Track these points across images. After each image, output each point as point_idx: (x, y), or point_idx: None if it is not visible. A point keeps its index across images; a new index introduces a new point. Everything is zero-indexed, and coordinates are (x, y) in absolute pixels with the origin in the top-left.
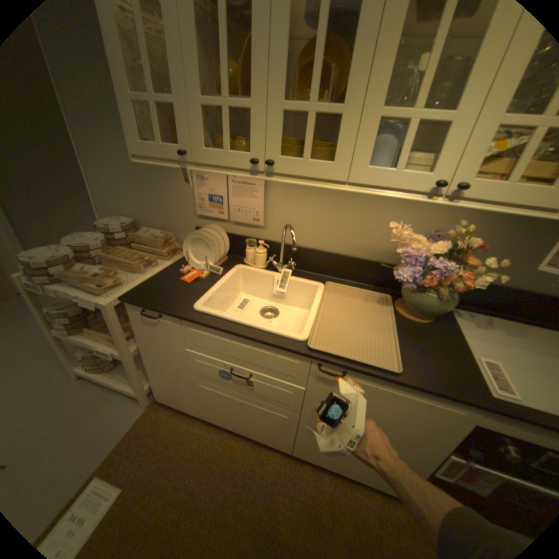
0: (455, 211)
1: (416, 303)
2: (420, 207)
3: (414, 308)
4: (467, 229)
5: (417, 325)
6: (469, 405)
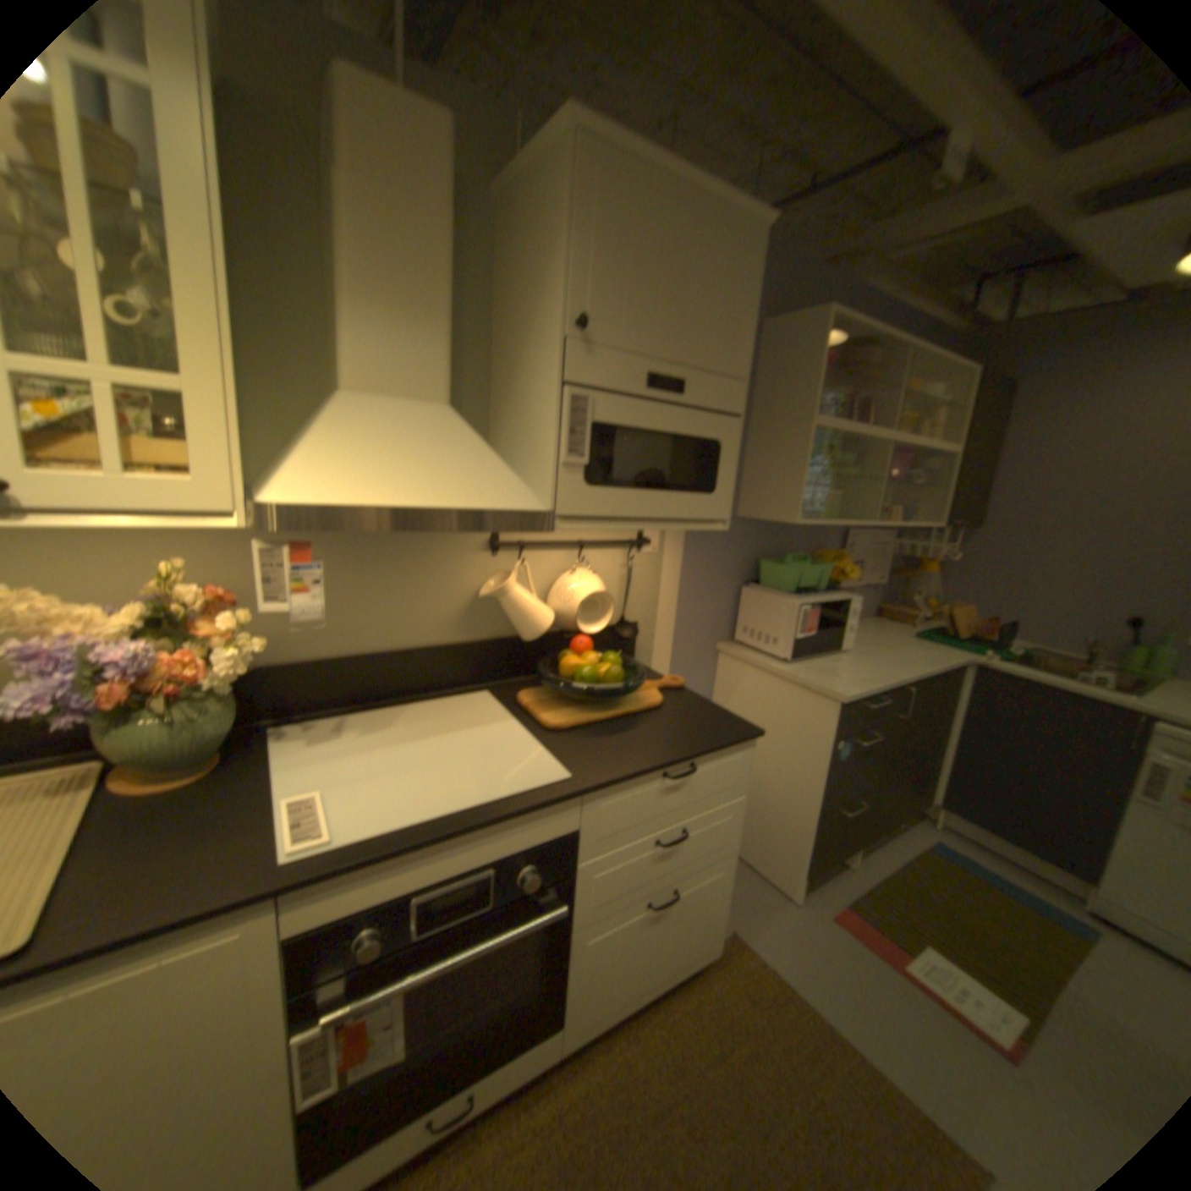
0: (176, 543)
1: (132, 749)
2: (90, 546)
3: (141, 762)
4: (164, 569)
5: (163, 796)
6: (223, 911)
